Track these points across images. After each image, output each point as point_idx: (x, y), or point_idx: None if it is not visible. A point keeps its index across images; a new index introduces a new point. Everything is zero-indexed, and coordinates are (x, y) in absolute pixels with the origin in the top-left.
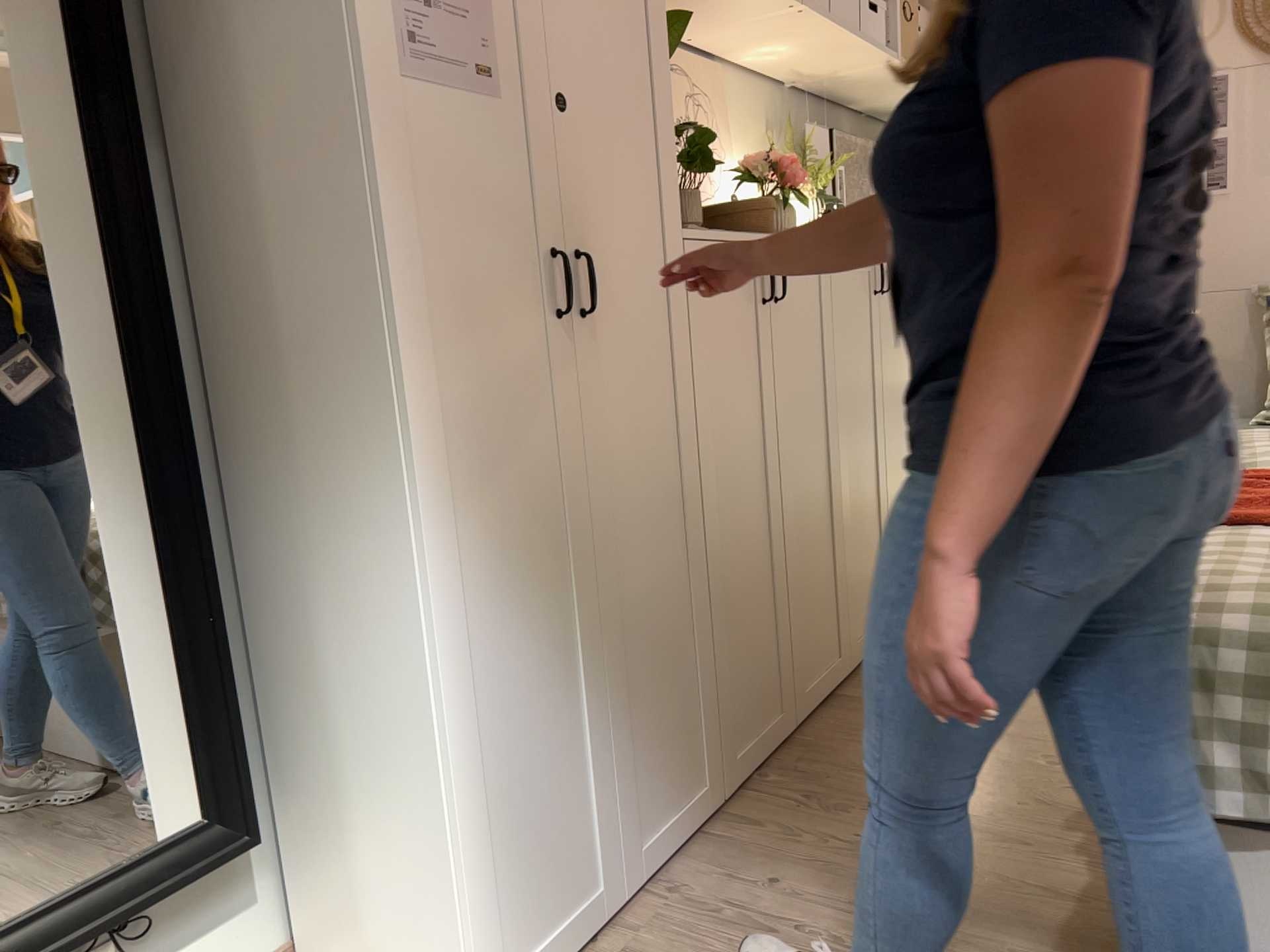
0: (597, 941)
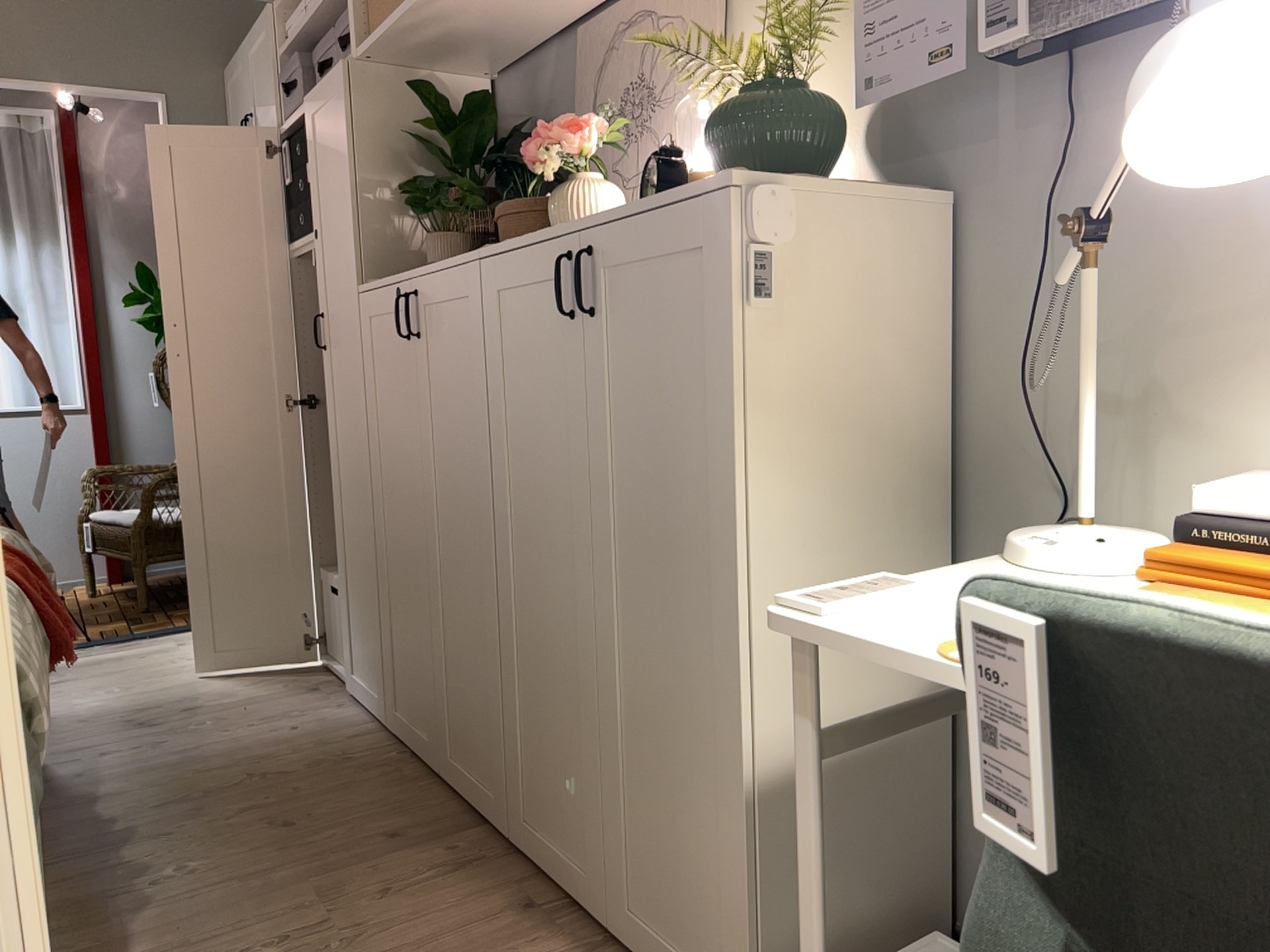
0: (339, 686)
